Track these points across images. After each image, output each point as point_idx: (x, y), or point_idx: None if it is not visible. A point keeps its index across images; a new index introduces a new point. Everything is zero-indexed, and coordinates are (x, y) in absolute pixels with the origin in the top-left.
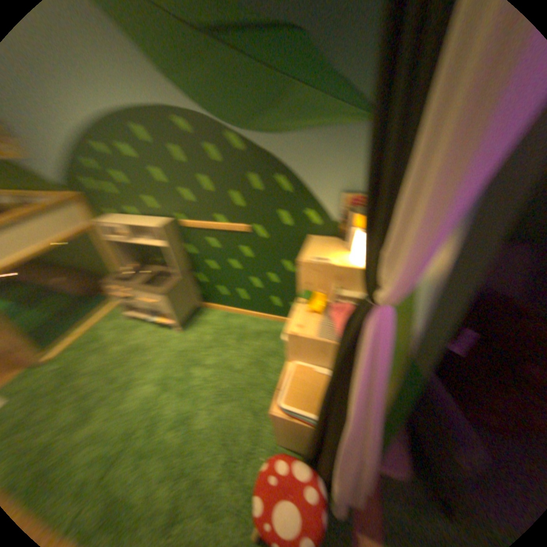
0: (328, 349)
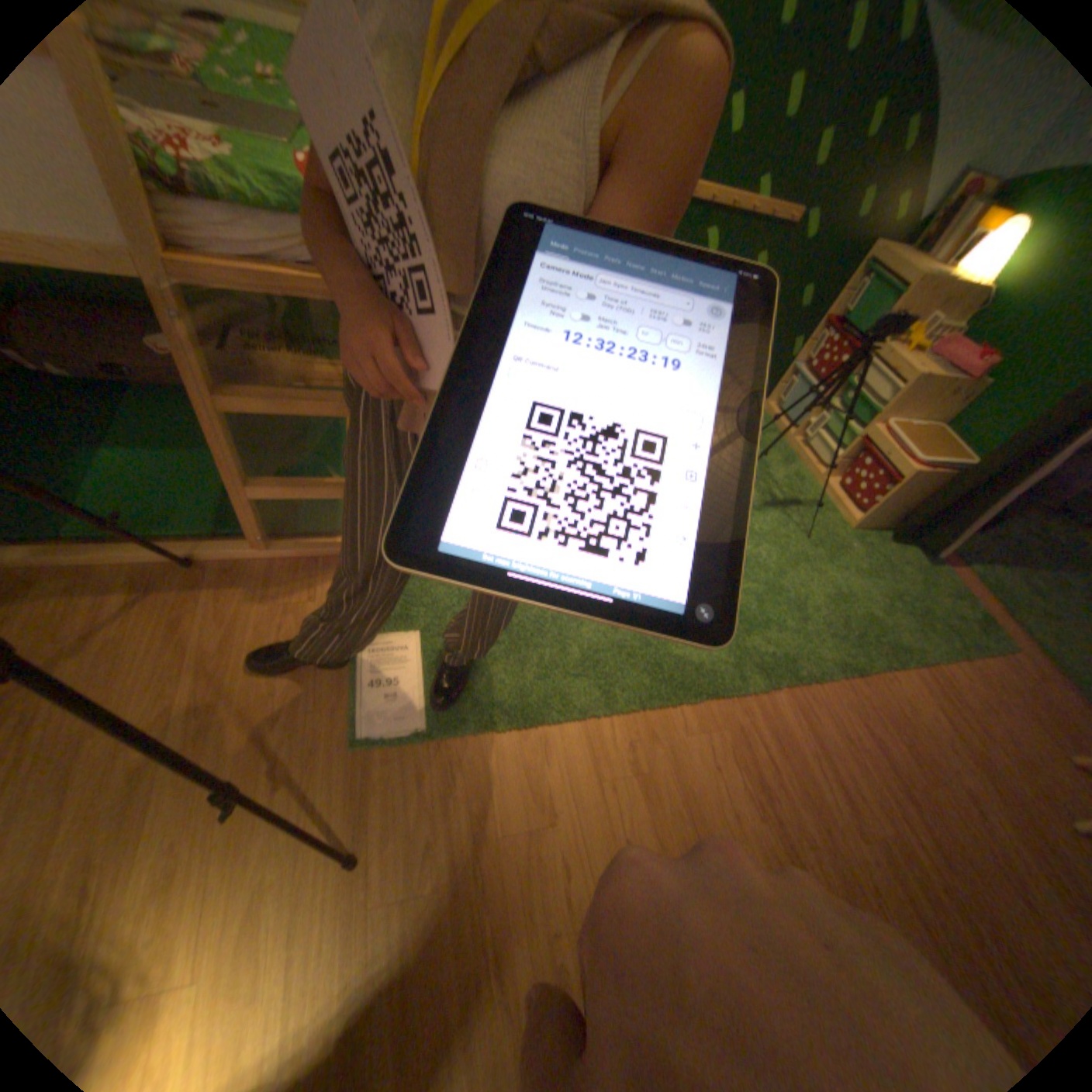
0: (947, 390)
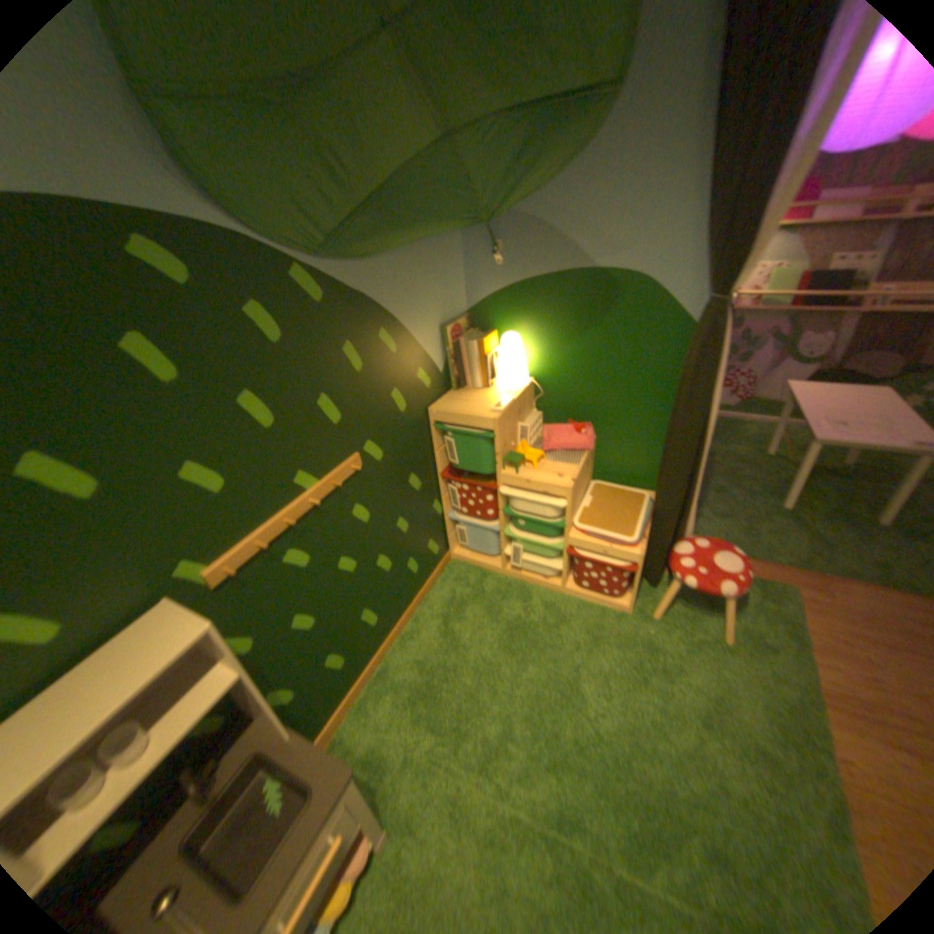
0: (585, 466)
